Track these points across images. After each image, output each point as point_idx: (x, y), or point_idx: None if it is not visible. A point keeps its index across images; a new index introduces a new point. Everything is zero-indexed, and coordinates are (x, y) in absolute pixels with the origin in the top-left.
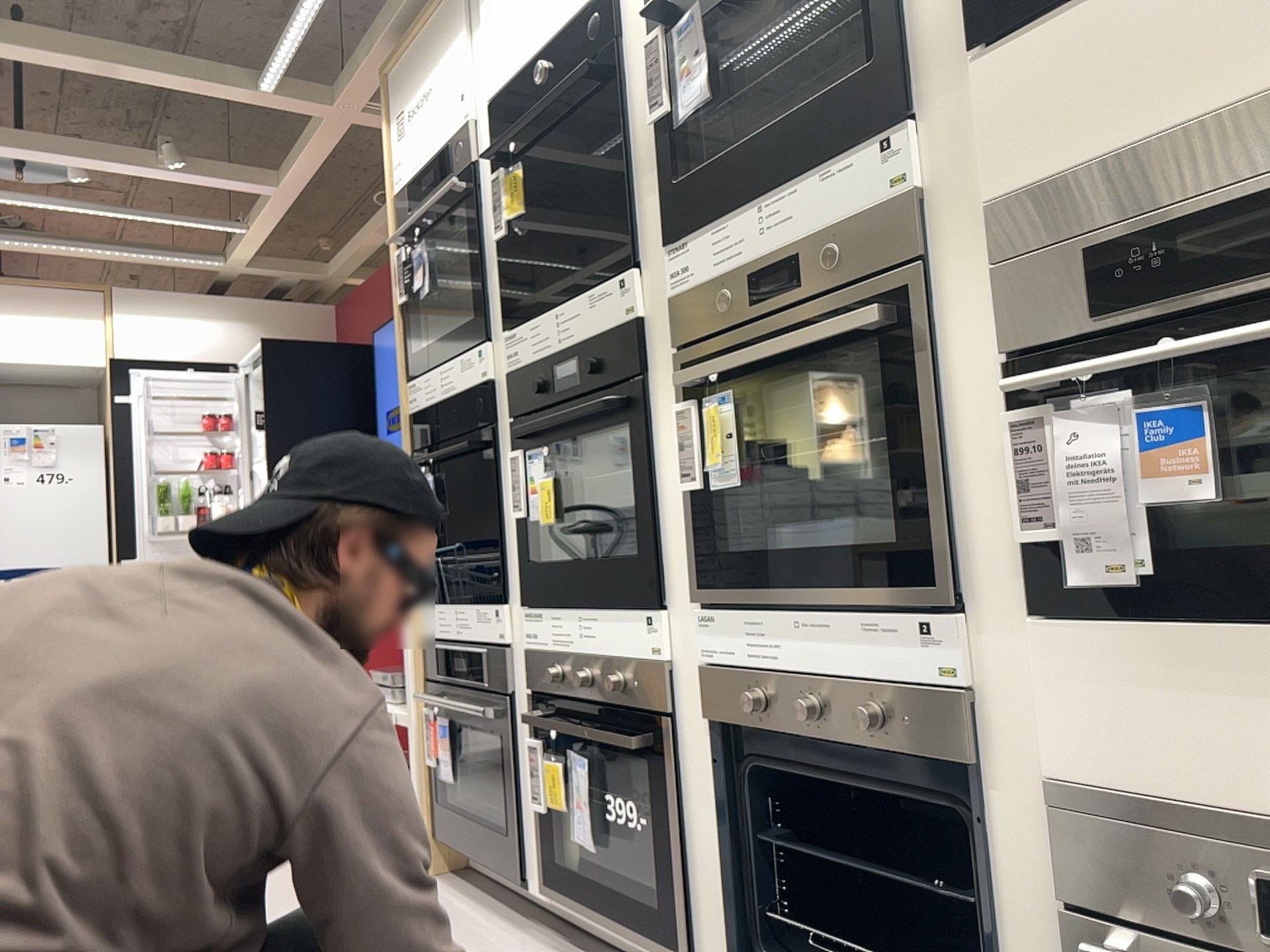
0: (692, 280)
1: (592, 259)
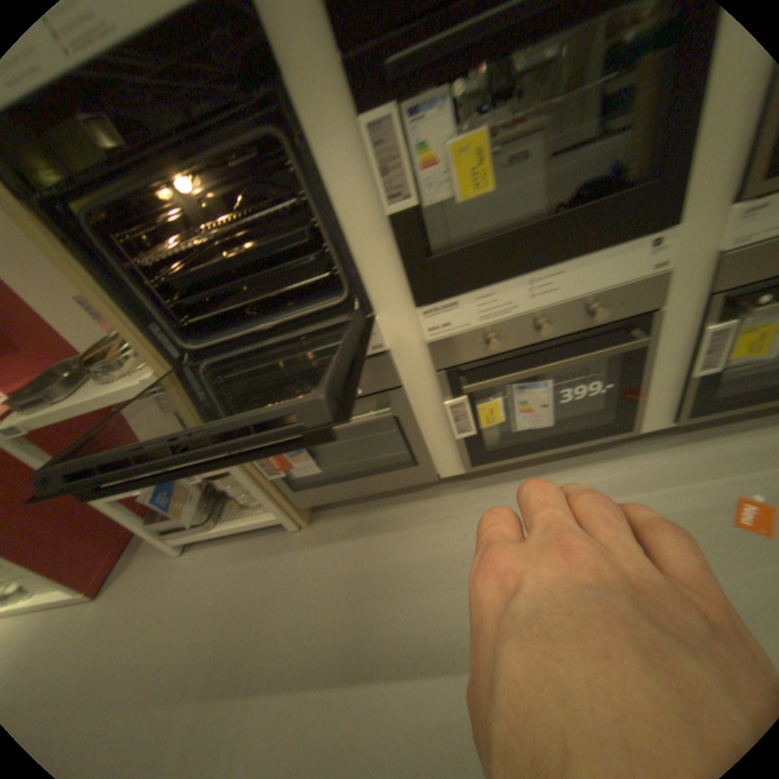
0: None
1: None
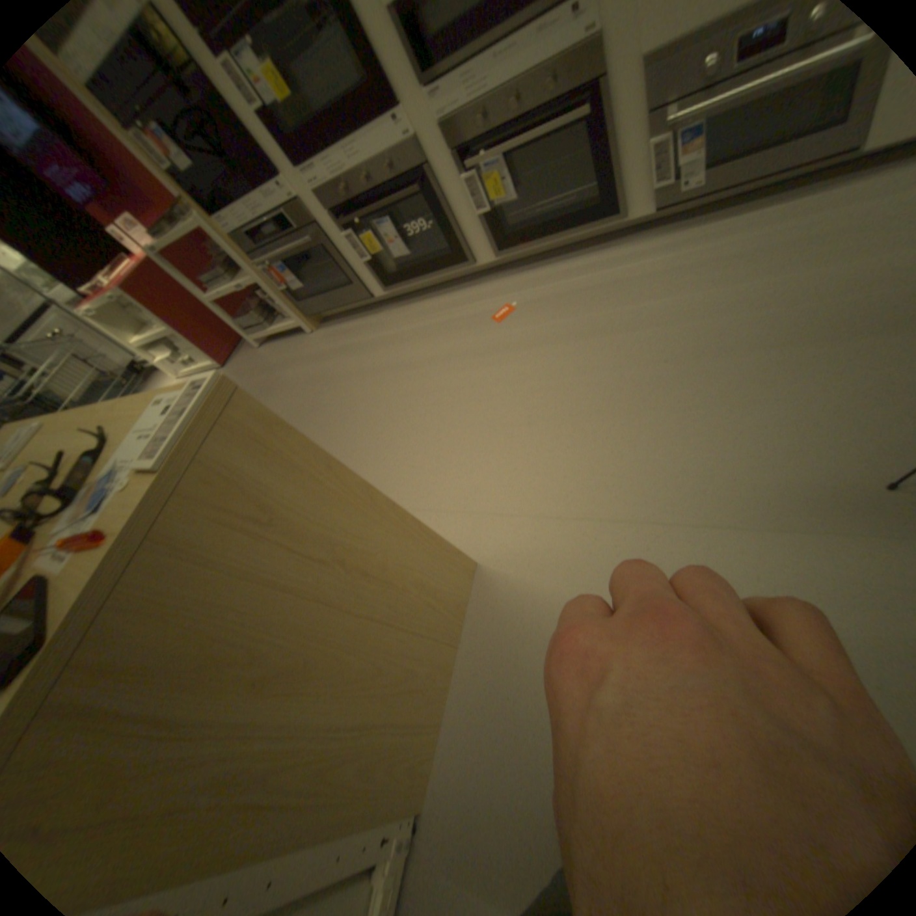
0: None
1: None
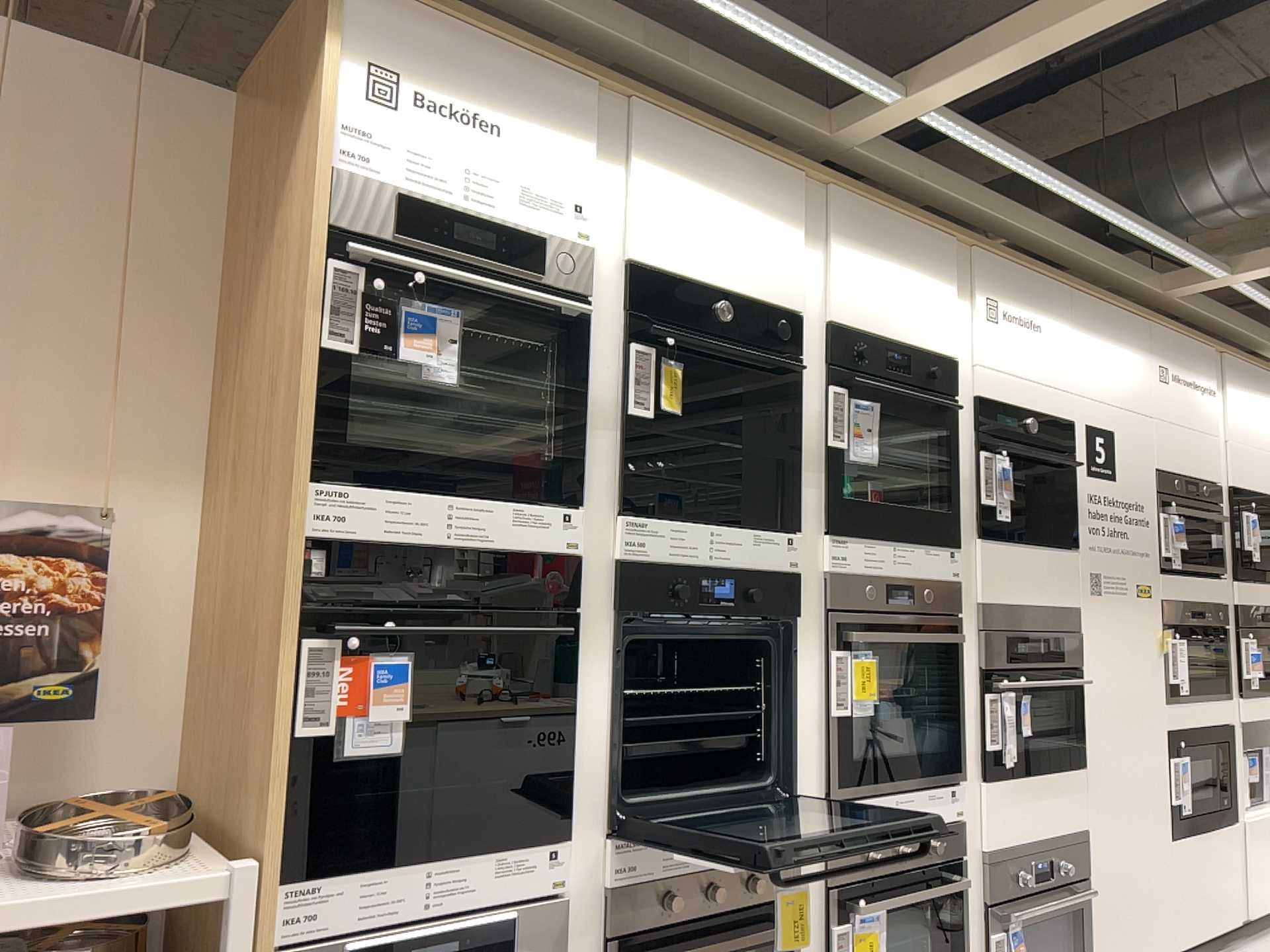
0: (838, 564)
1: (746, 502)
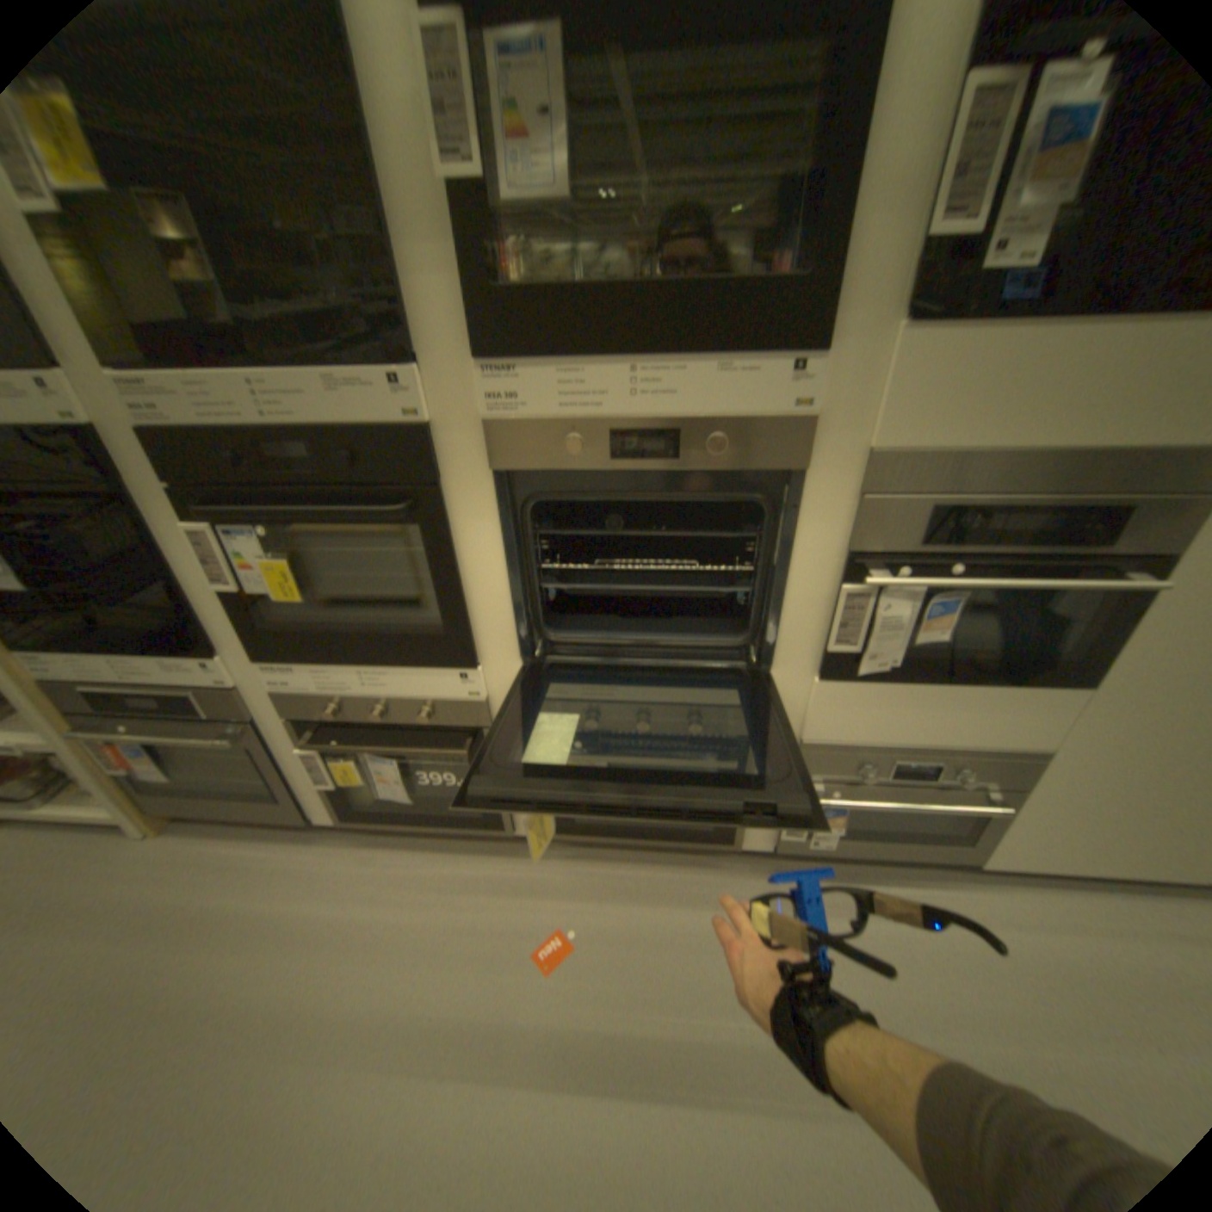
0: (525, 411)
1: (313, 323)
